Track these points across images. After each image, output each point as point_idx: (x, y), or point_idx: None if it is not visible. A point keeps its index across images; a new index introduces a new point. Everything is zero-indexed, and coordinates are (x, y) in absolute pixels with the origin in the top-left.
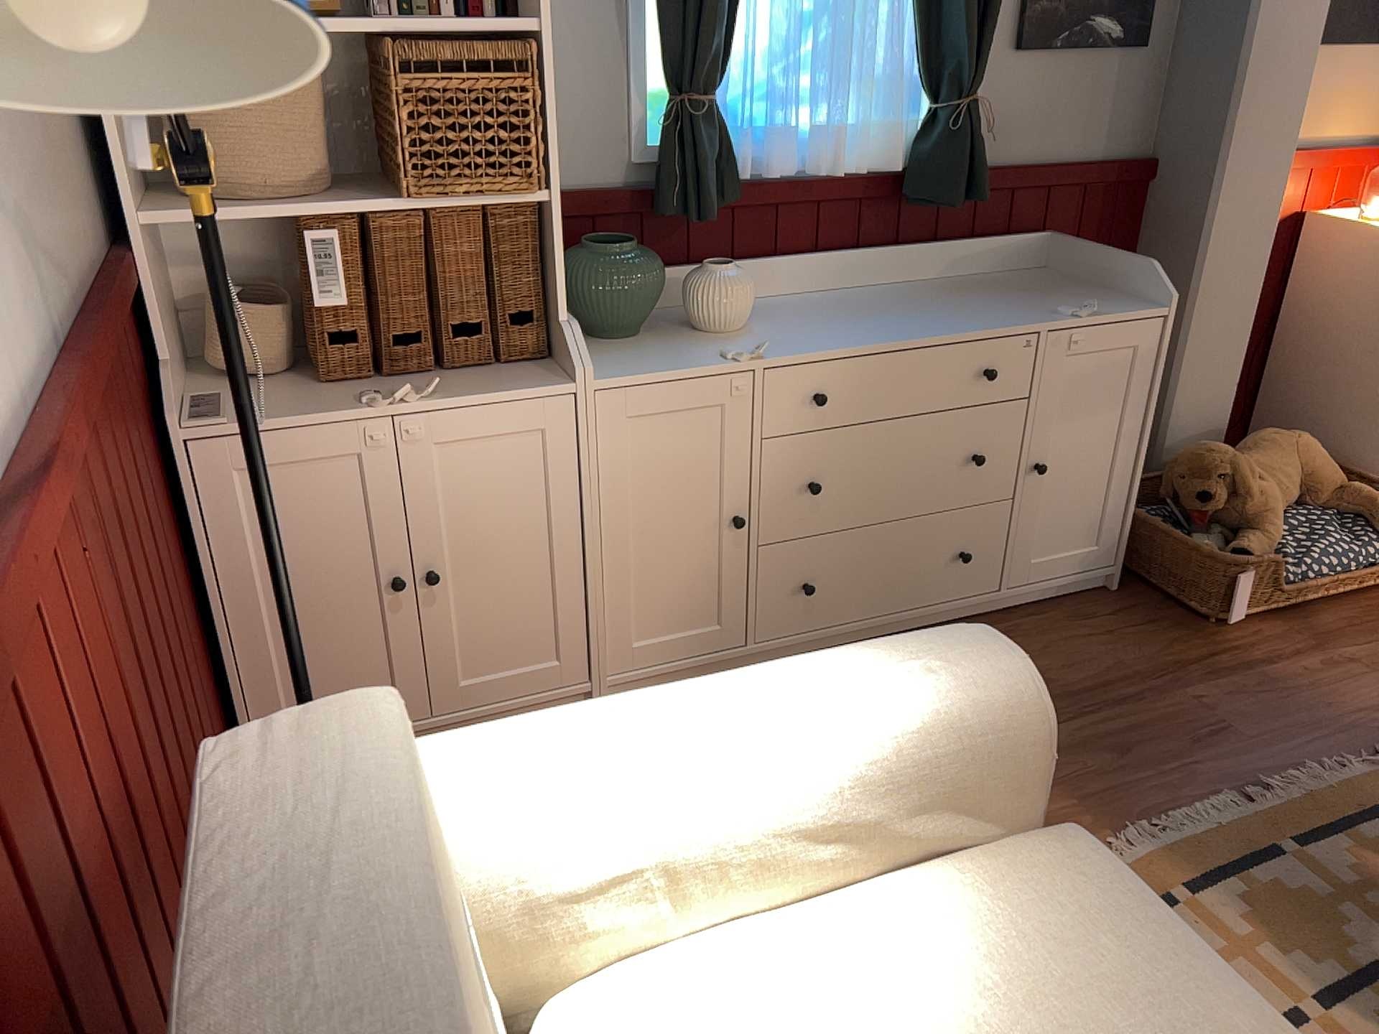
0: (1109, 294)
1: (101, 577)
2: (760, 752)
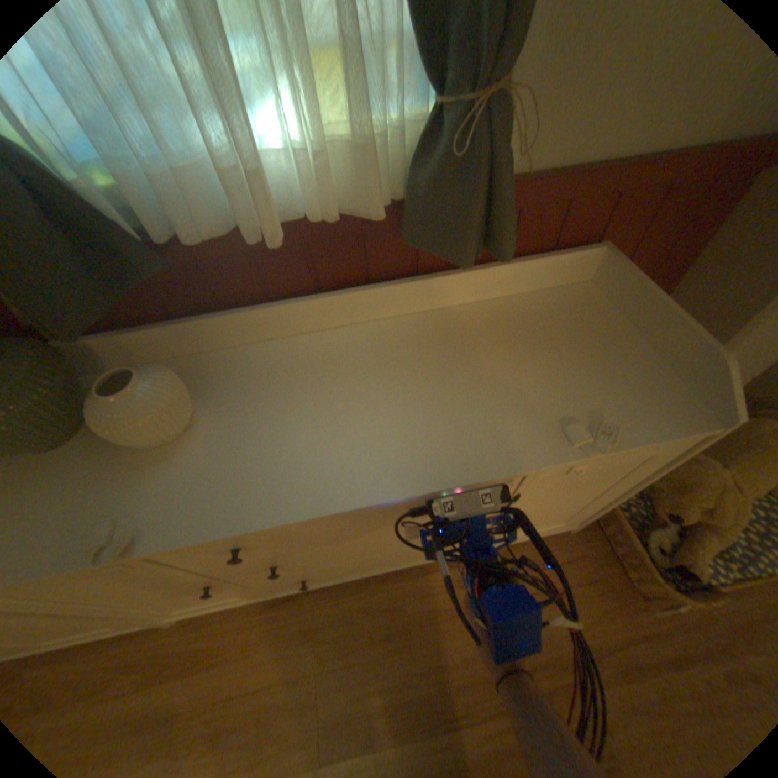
0: (646, 367)
1: None
2: None
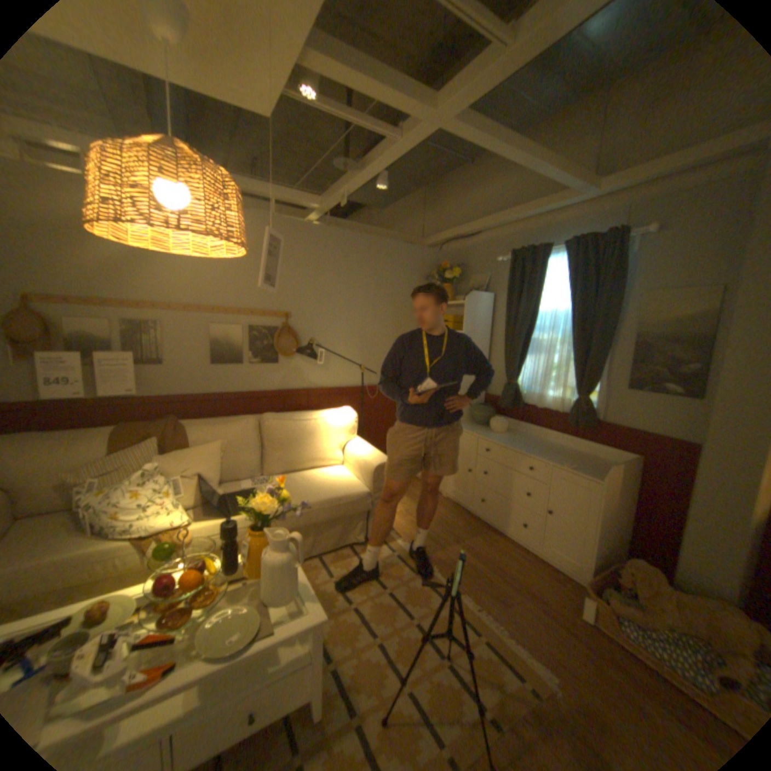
0: (608, 475)
1: (358, 408)
2: (356, 450)
